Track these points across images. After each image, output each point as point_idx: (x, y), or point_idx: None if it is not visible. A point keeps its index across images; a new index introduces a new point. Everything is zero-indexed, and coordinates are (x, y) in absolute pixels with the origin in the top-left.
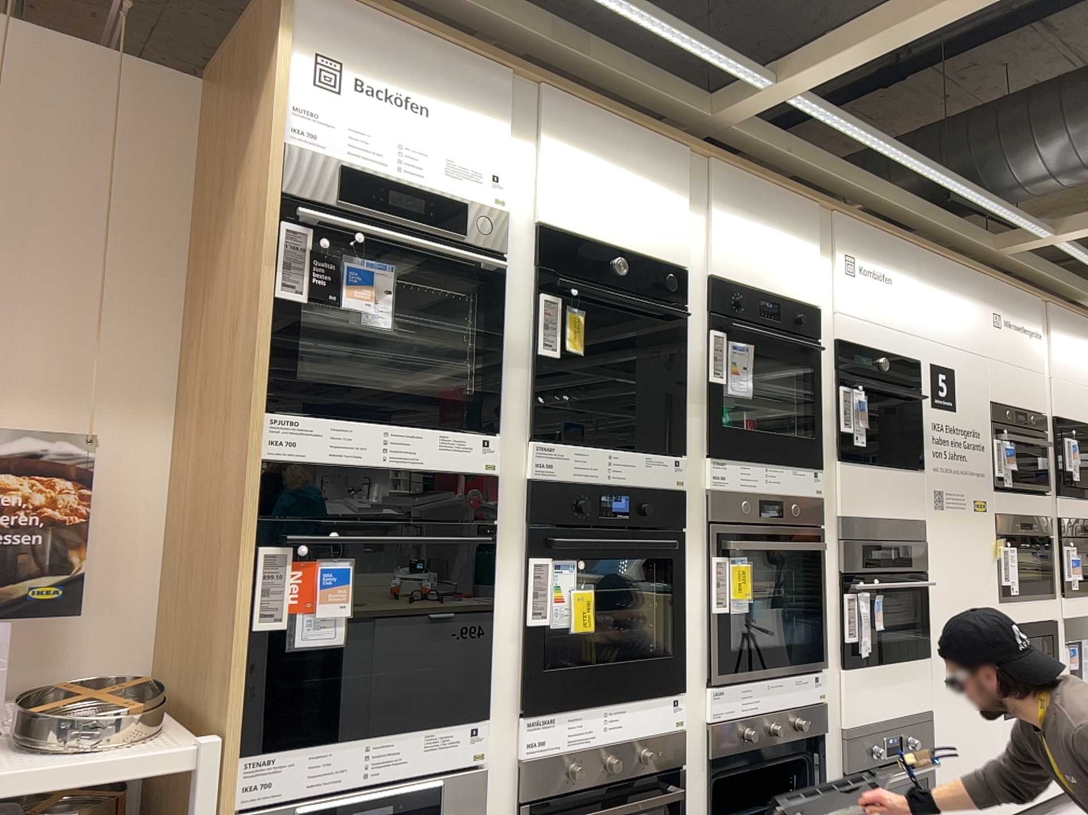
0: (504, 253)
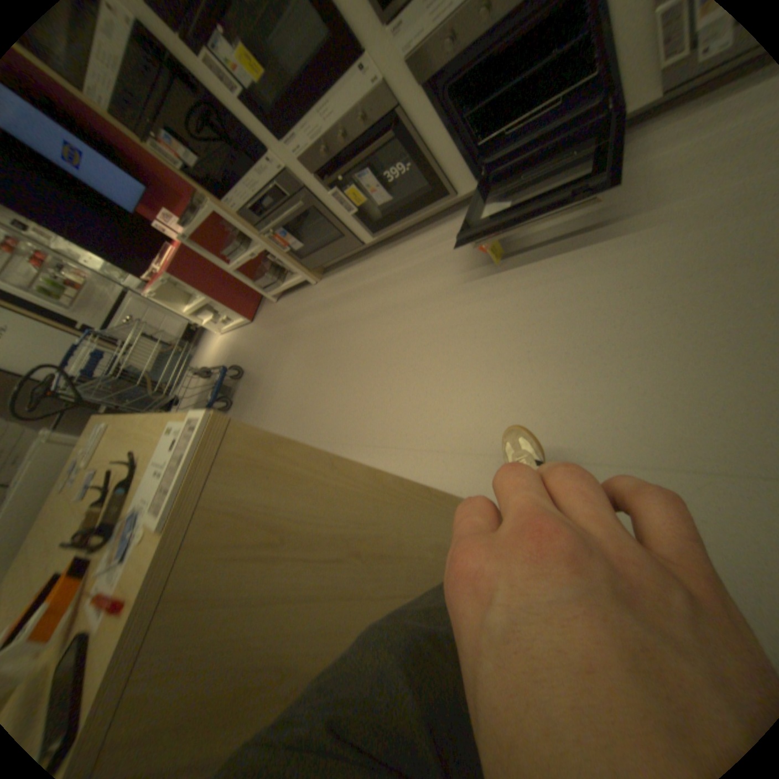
0: None
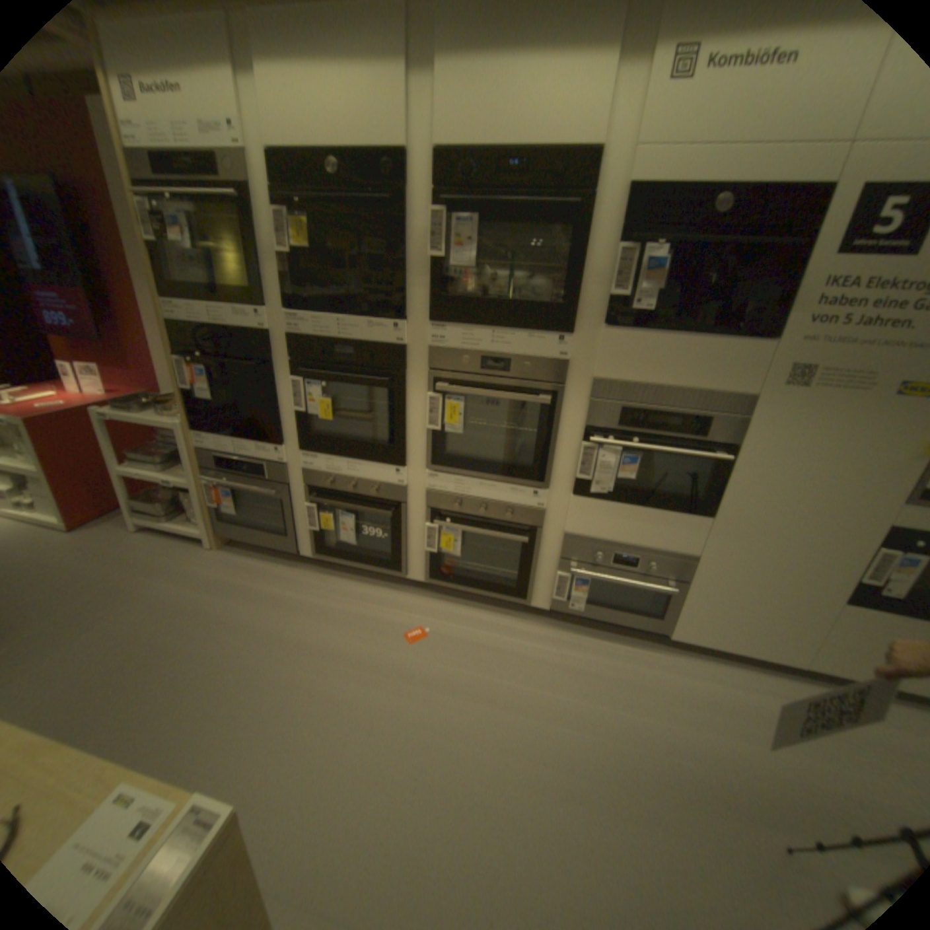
0: (239, 179)
